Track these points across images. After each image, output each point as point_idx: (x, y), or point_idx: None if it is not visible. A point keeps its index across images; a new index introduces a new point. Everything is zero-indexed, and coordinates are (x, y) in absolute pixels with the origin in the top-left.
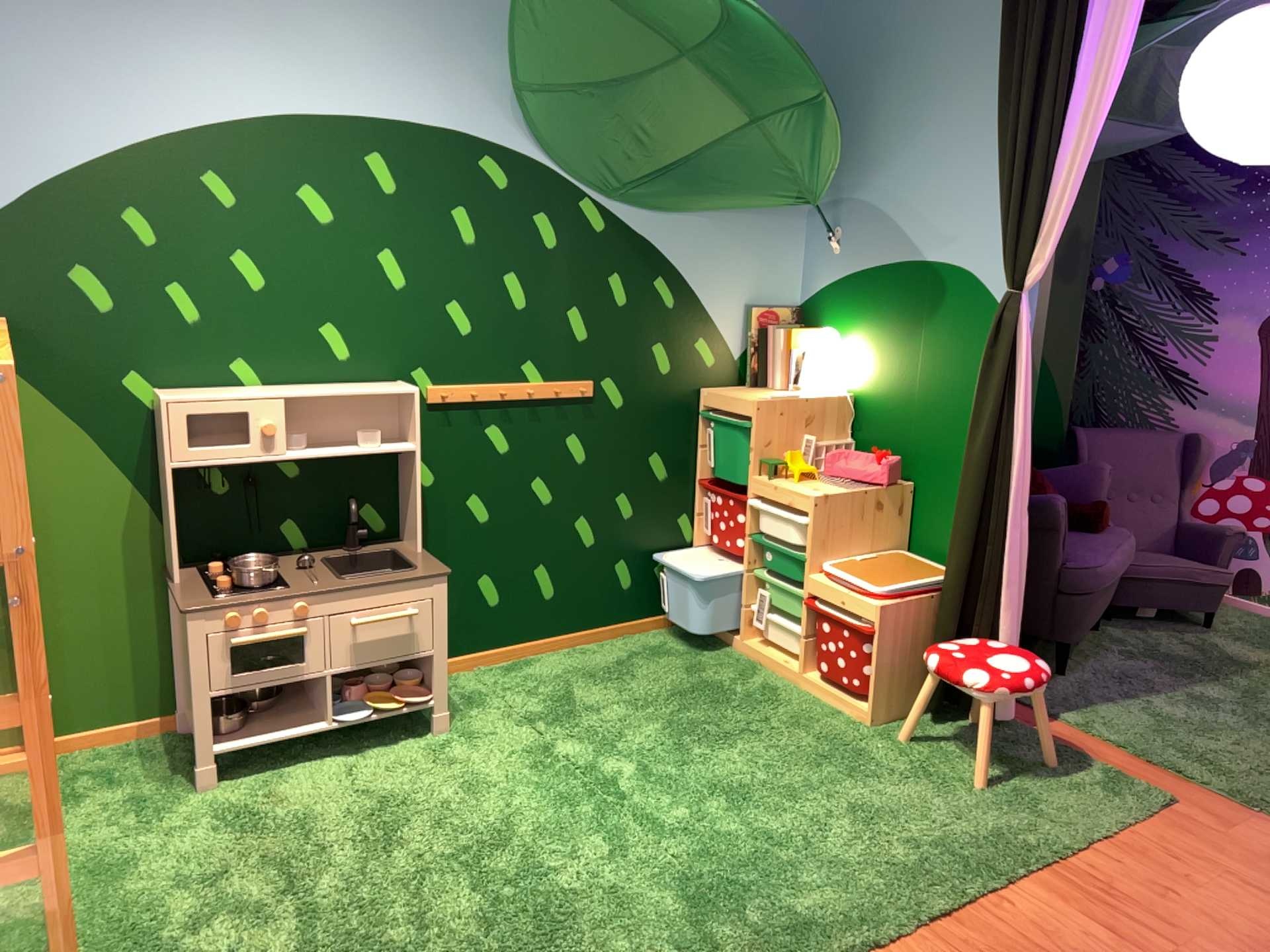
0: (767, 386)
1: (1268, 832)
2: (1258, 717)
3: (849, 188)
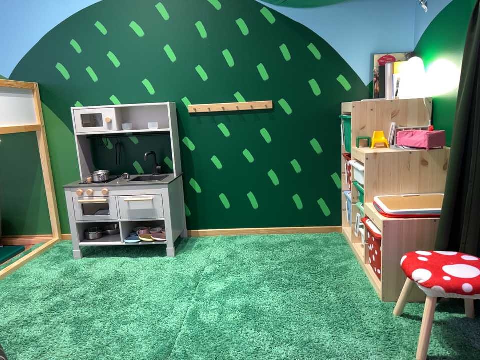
0: (385, 98)
1: None
2: None
3: None
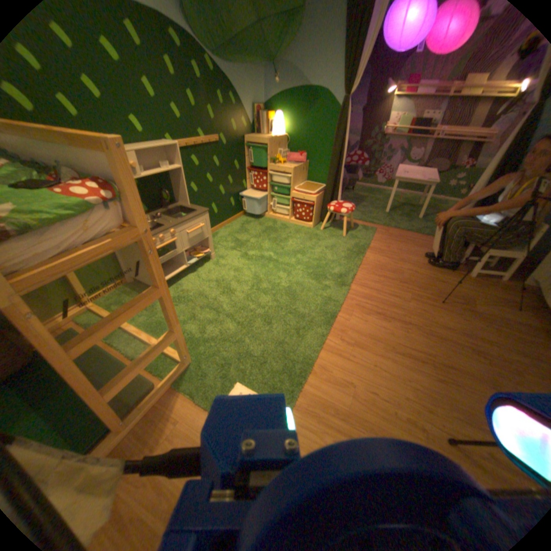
0: (260, 132)
1: (395, 232)
2: (377, 208)
3: (282, 52)
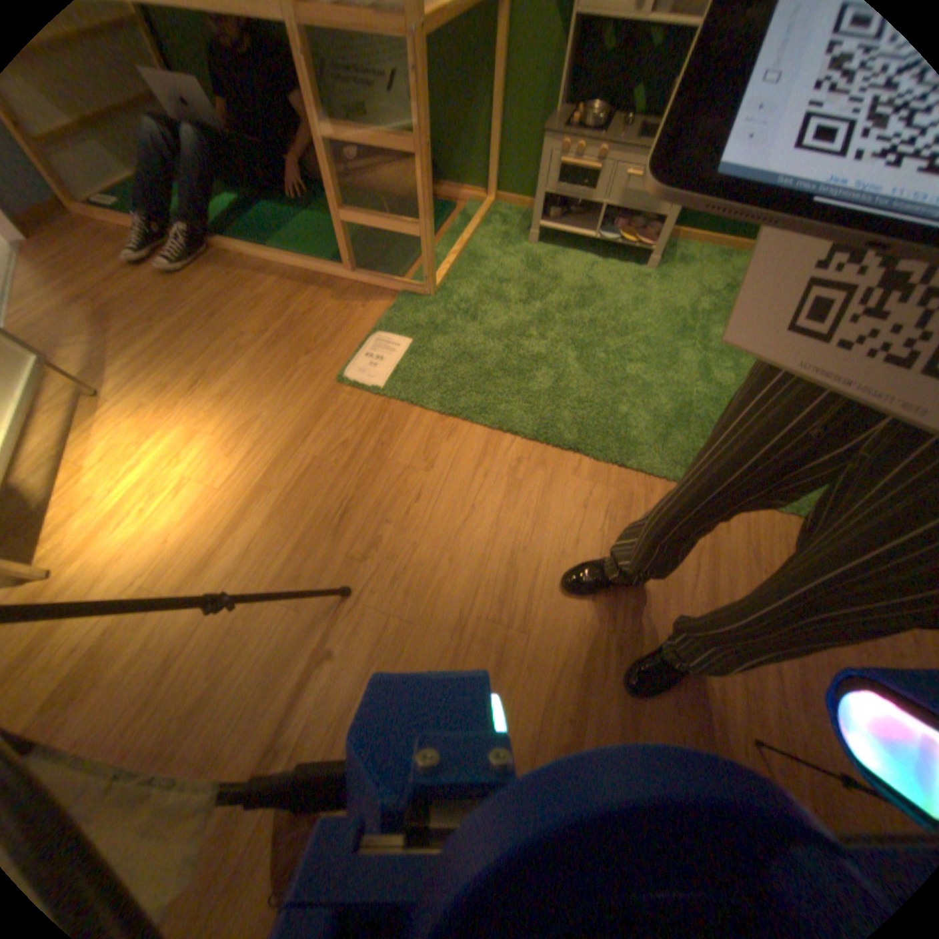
0: None
1: None
2: None
3: None
